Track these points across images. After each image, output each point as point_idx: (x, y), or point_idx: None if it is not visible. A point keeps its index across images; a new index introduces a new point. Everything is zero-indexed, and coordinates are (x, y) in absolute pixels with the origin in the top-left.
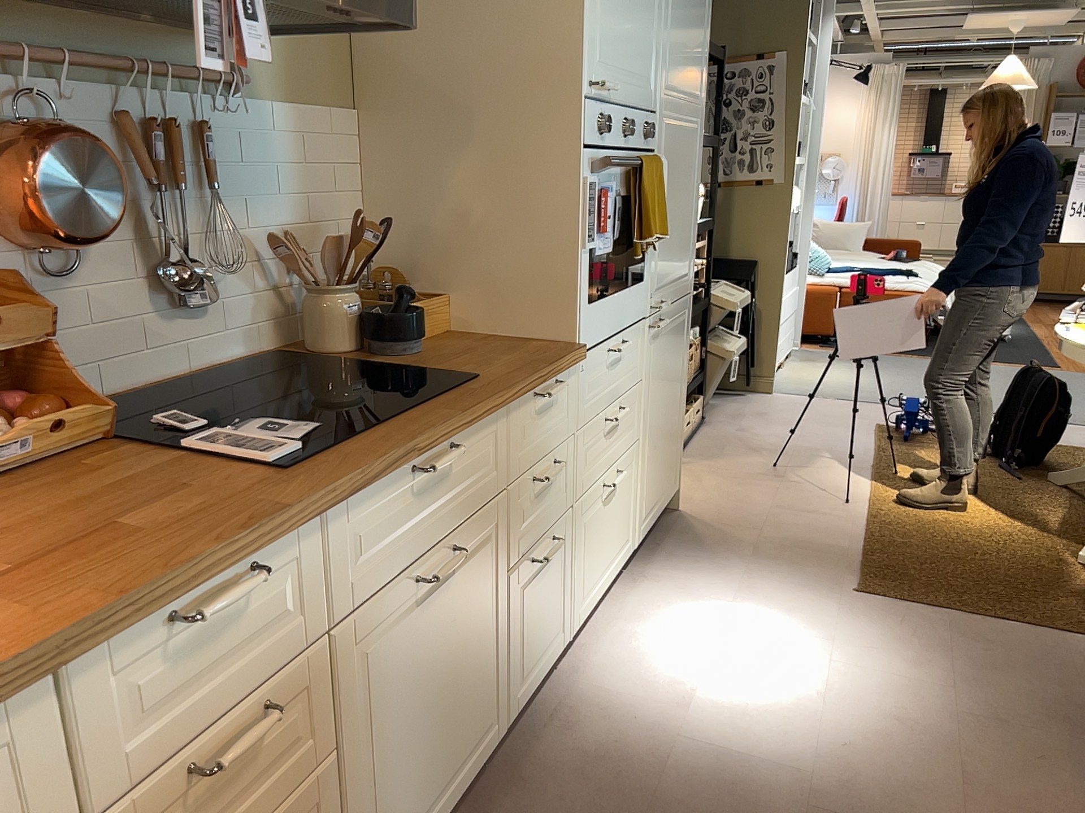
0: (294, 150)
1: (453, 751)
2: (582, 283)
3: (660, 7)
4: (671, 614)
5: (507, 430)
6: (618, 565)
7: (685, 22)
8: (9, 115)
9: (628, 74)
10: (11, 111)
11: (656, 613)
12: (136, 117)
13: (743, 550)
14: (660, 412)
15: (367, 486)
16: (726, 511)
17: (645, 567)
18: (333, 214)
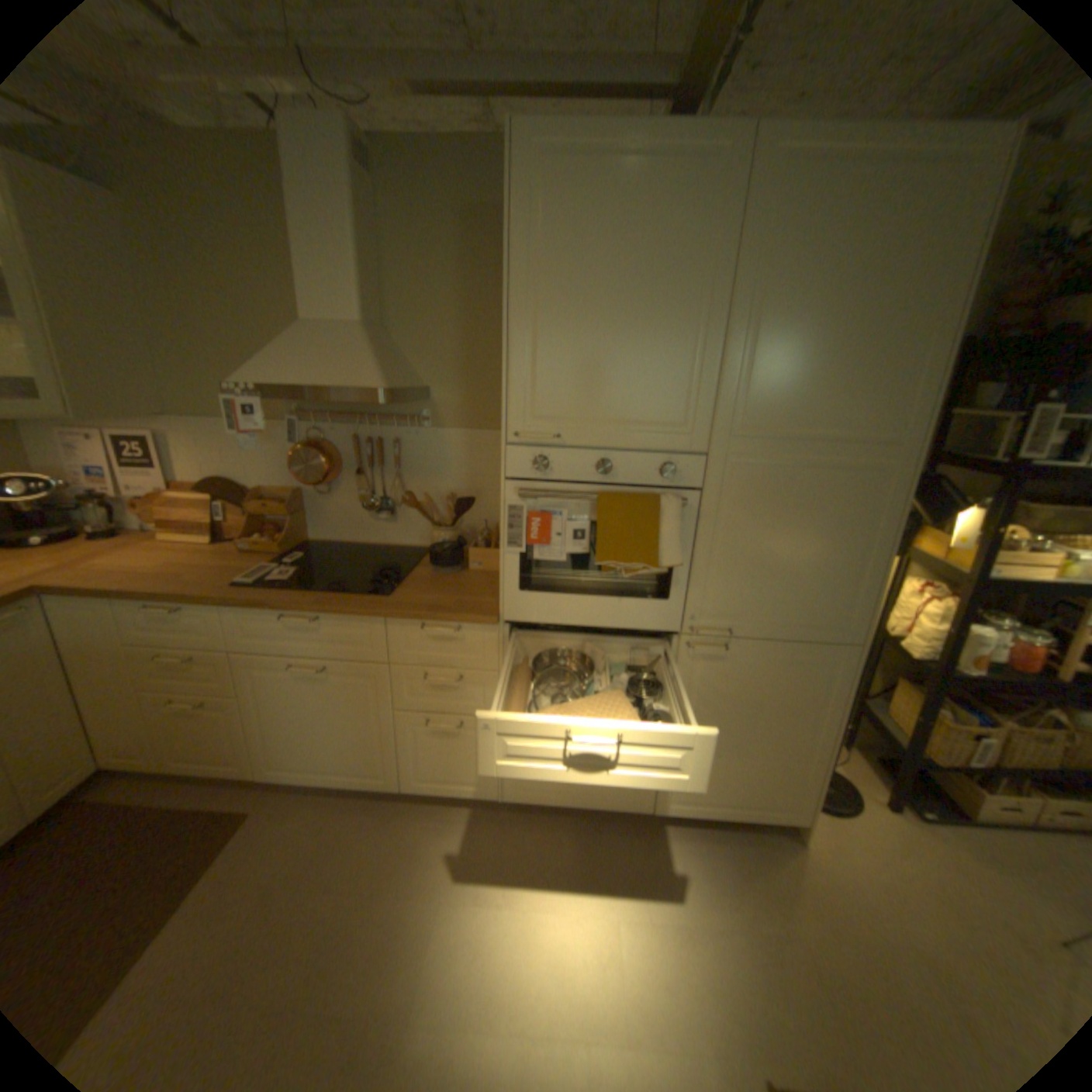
0: (461, 453)
1: (335, 764)
2: (505, 574)
3: (709, 350)
4: (604, 875)
5: (385, 633)
6: (603, 804)
7: (810, 354)
8: (313, 436)
9: (609, 421)
10: (307, 436)
11: (598, 862)
12: (362, 437)
13: (770, 927)
14: (728, 730)
15: (239, 608)
16: (851, 896)
17: (670, 839)
18: (491, 489)
